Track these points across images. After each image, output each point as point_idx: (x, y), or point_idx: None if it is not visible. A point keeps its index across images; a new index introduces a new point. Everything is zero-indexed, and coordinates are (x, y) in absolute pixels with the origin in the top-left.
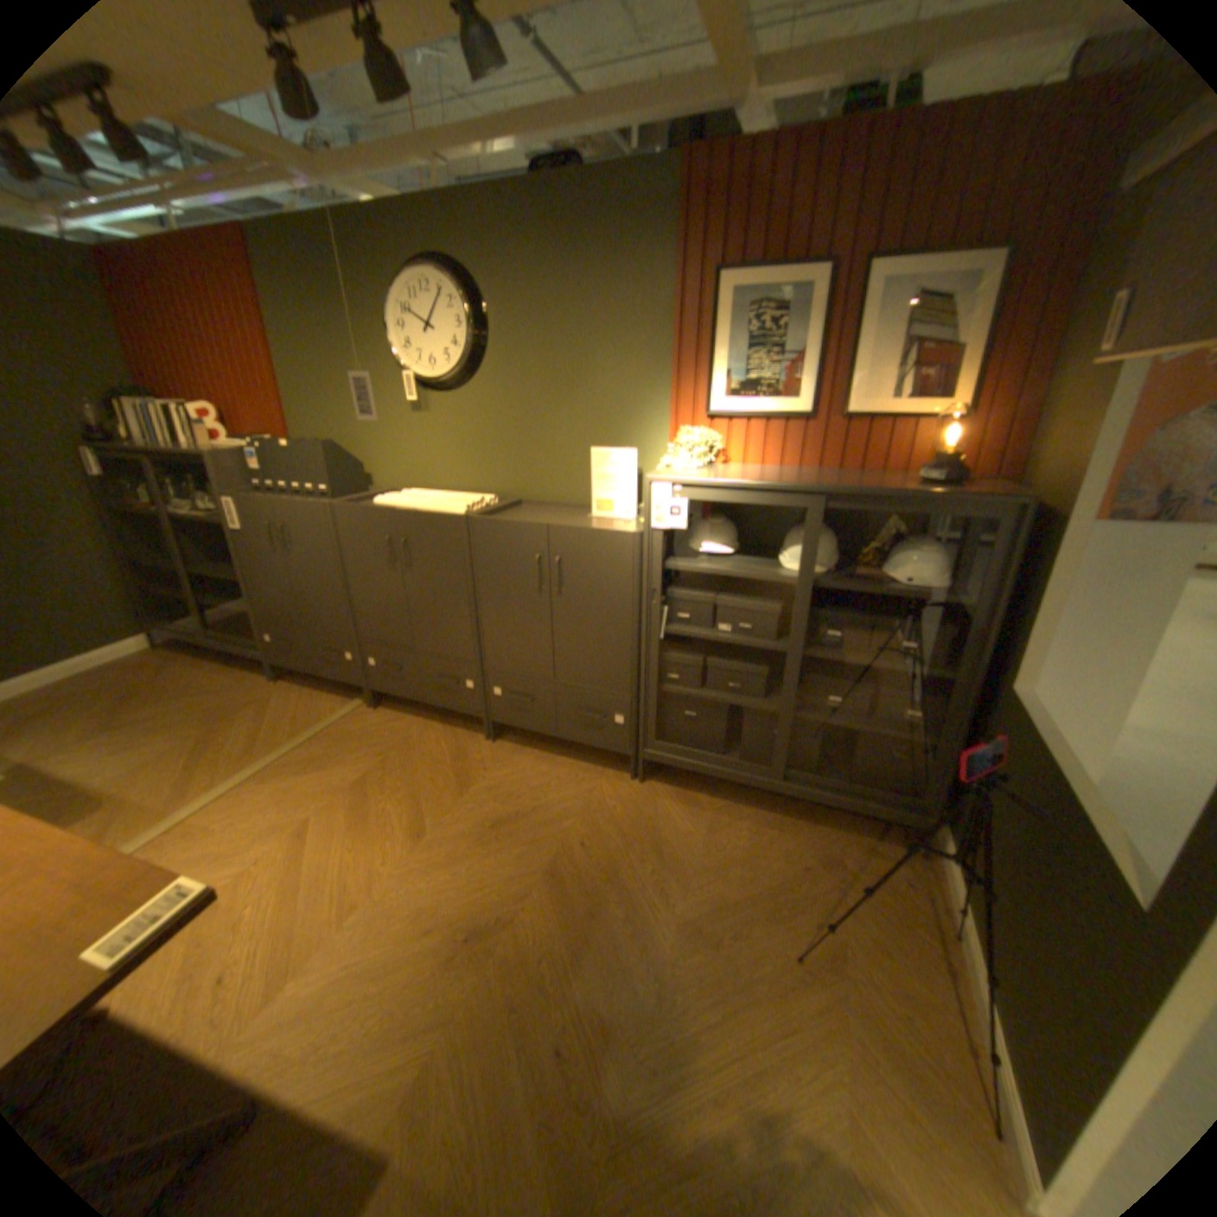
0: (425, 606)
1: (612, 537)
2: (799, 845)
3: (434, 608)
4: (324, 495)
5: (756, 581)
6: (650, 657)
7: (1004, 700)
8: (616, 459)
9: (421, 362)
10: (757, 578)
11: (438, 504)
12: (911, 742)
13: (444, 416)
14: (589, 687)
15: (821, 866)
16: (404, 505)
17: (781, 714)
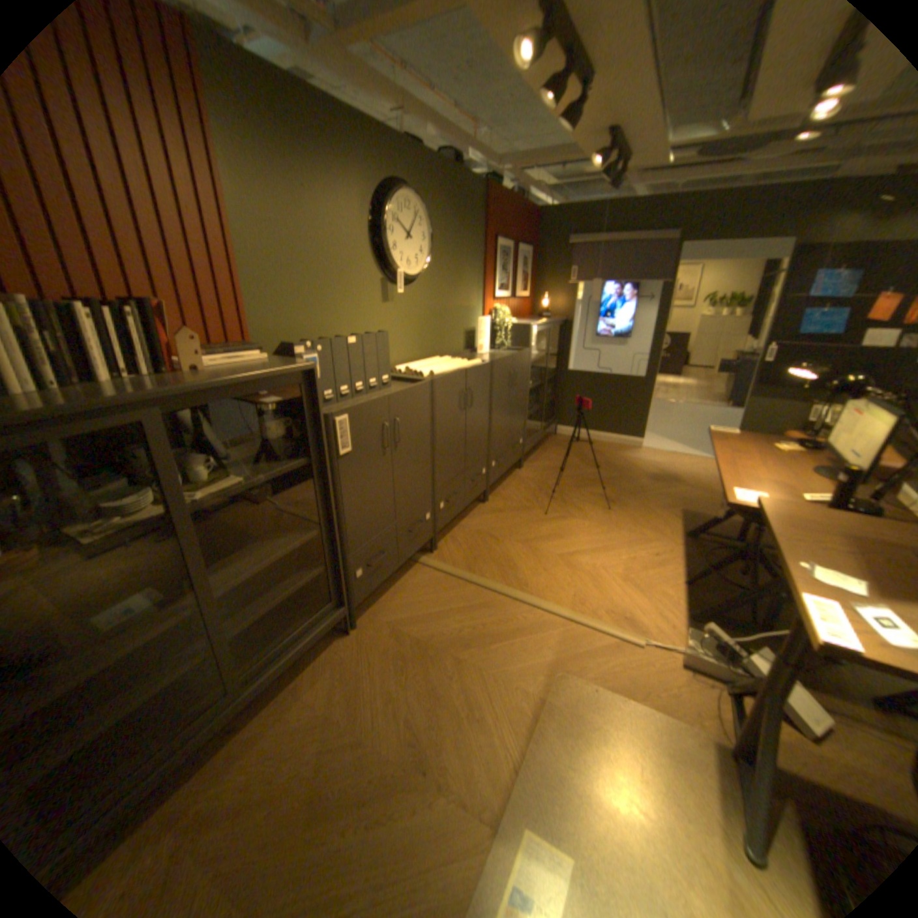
0: (472, 433)
1: (525, 354)
2: (552, 449)
3: (476, 431)
4: (386, 386)
5: (539, 359)
6: (527, 405)
7: (565, 374)
8: (485, 322)
9: (401, 263)
10: (539, 358)
11: (458, 364)
12: (552, 400)
13: (402, 306)
14: (516, 432)
15: (560, 448)
16: (453, 369)
17: (542, 407)
